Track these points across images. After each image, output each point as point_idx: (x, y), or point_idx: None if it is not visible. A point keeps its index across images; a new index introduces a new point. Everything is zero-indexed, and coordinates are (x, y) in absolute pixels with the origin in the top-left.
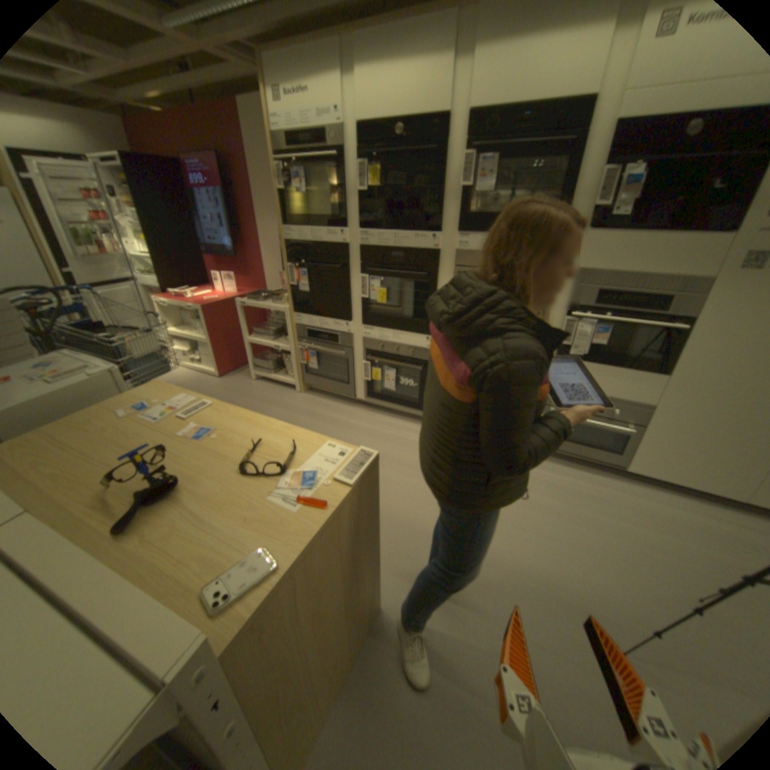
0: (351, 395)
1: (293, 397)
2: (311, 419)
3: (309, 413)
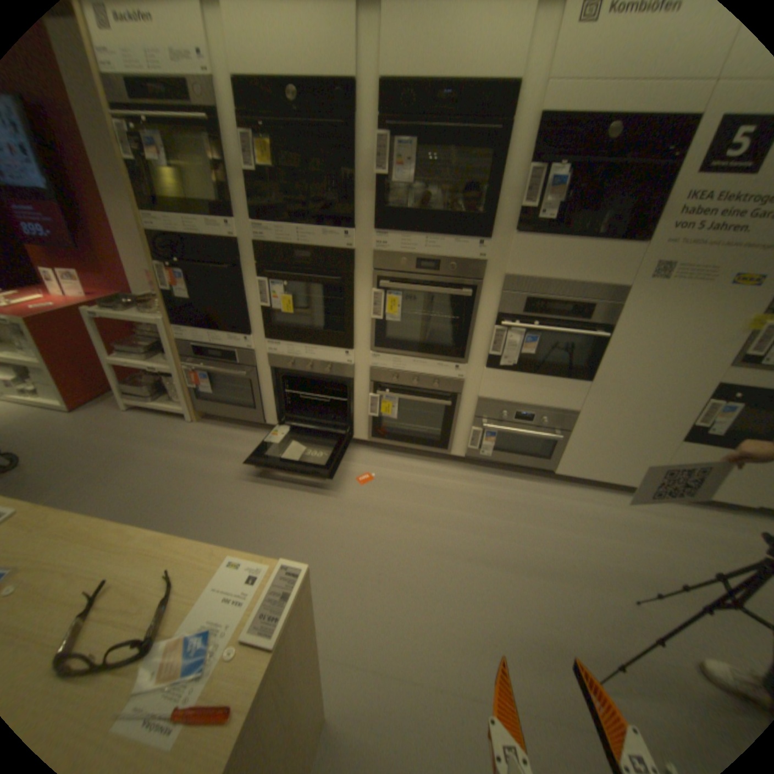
0: (260, 421)
1: (183, 429)
2: (209, 458)
3: (206, 449)
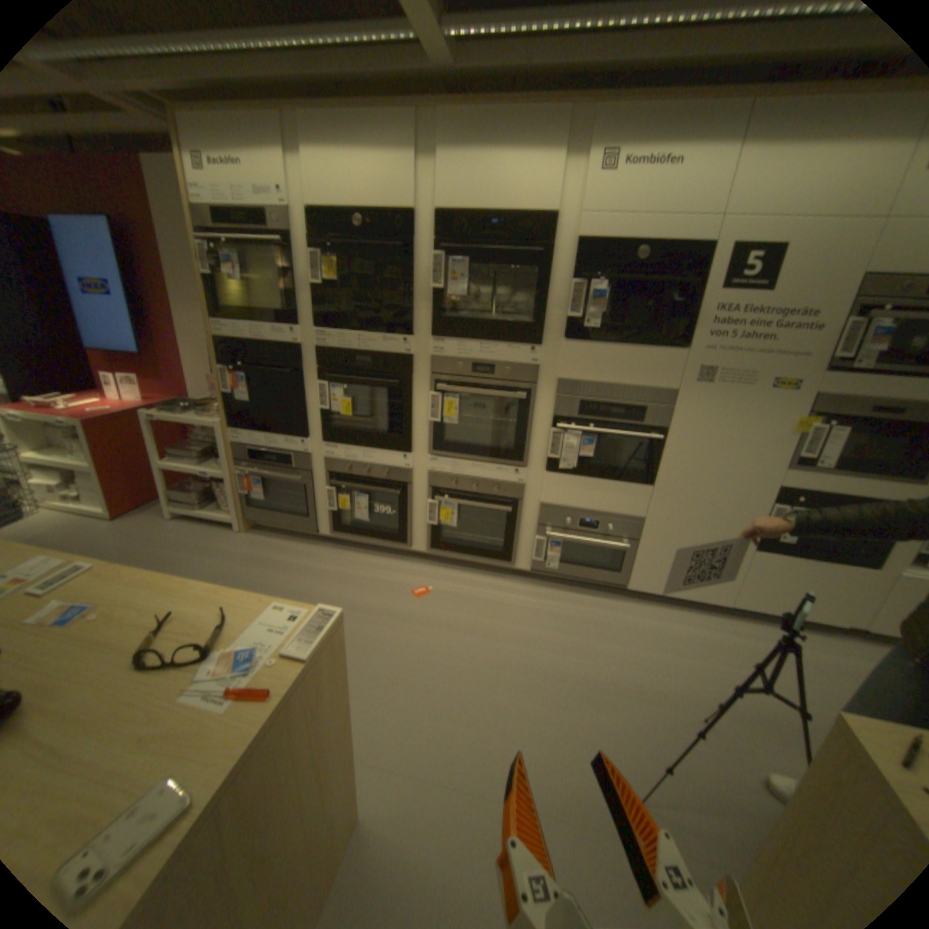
0: (313, 531)
1: (230, 539)
2: (255, 568)
3: (253, 559)
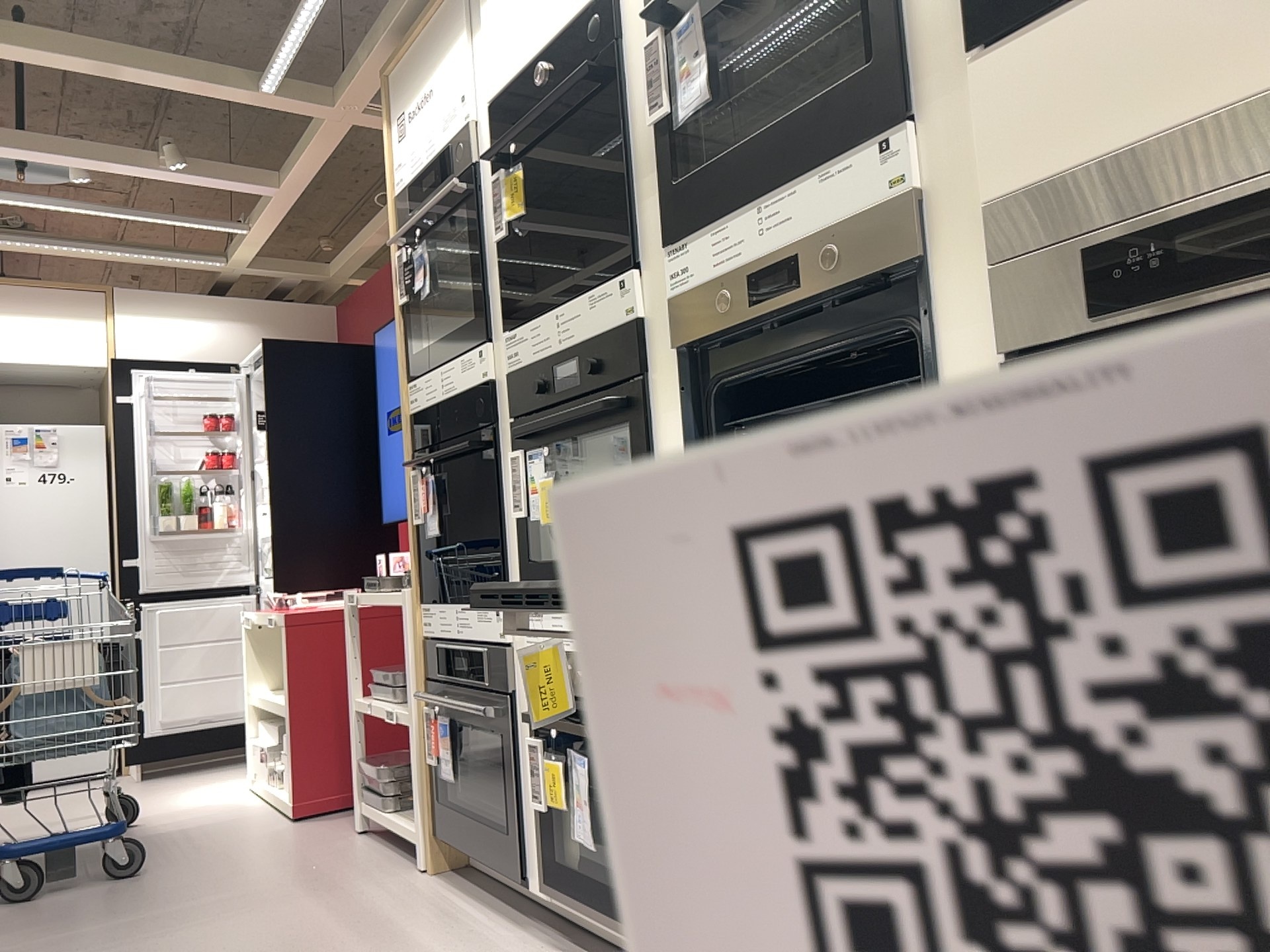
0: (519, 877)
1: (400, 878)
2: (363, 940)
3: (383, 922)
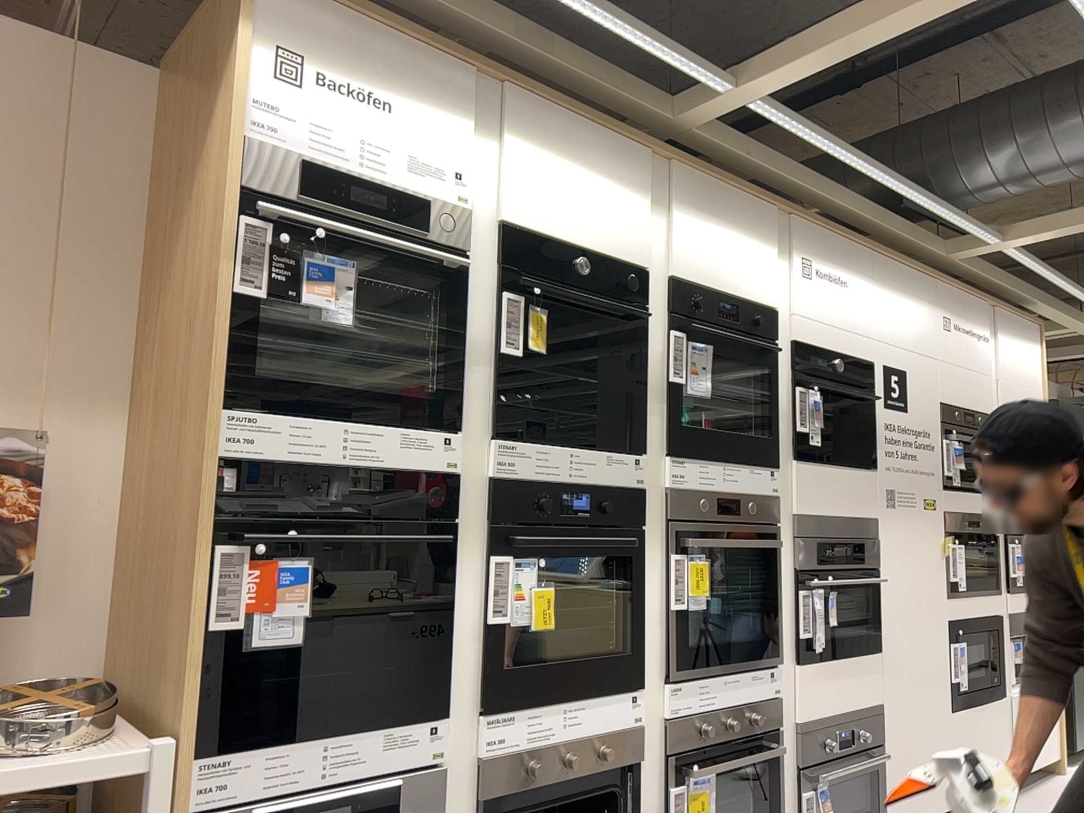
0: None
1: None
2: None
3: None
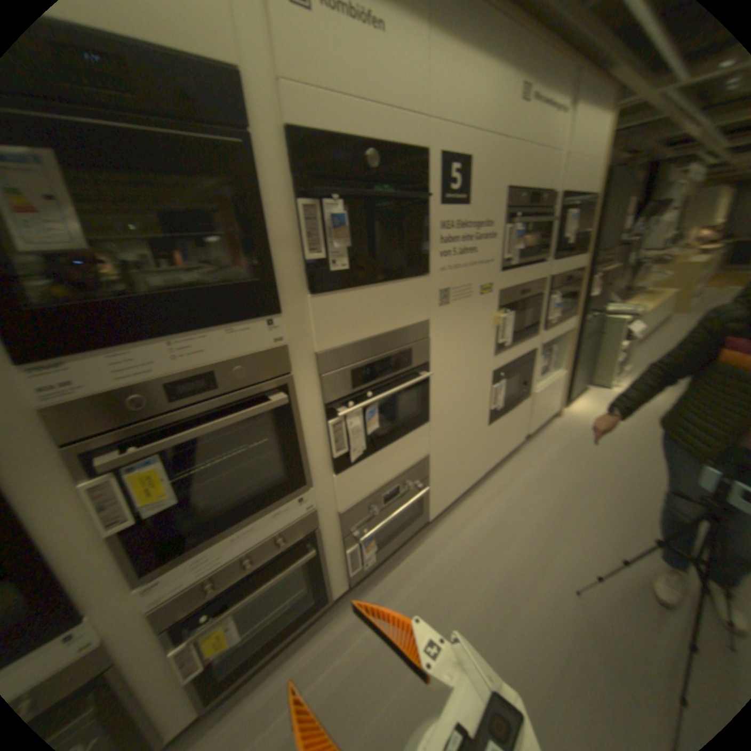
0: None
1: None
2: None
3: None
